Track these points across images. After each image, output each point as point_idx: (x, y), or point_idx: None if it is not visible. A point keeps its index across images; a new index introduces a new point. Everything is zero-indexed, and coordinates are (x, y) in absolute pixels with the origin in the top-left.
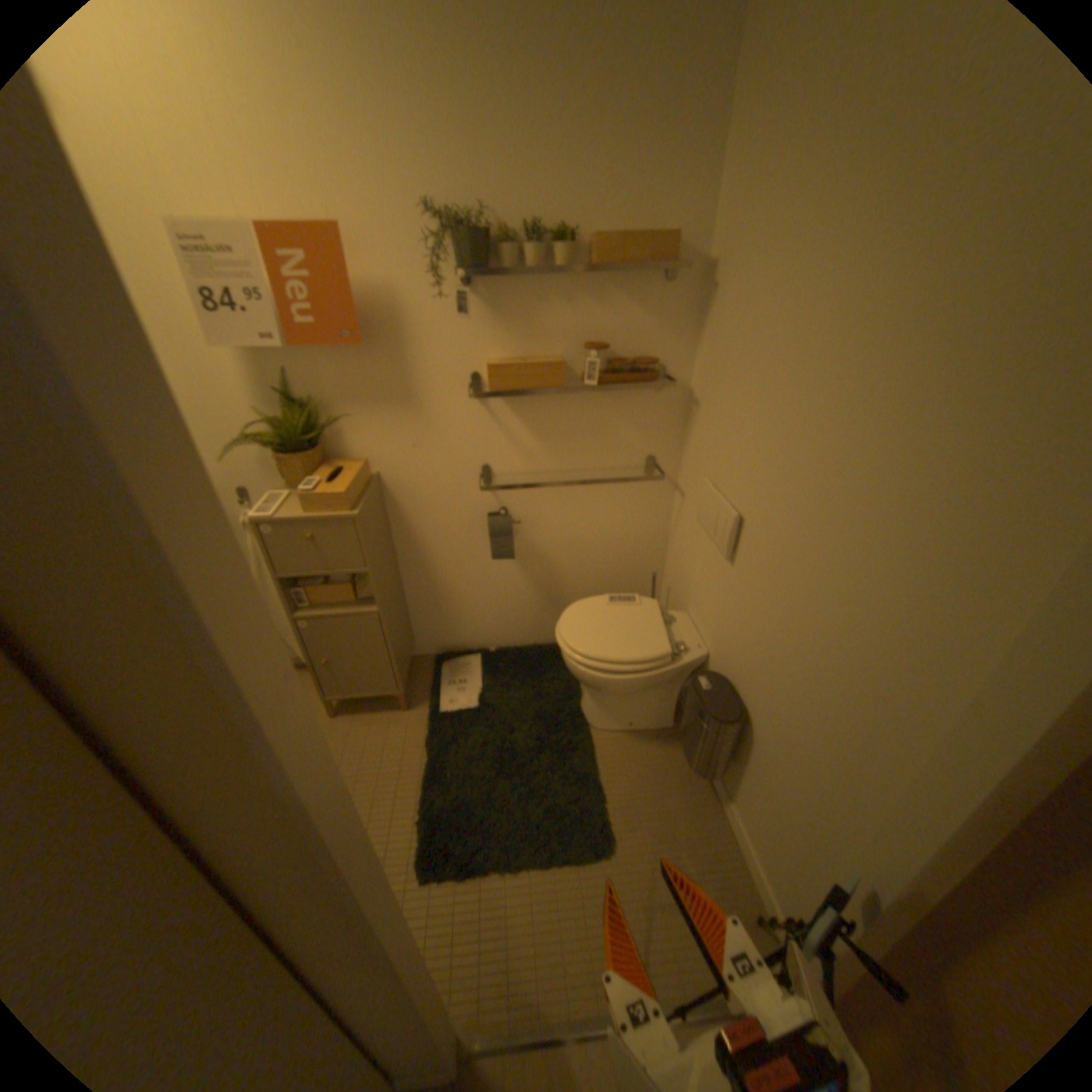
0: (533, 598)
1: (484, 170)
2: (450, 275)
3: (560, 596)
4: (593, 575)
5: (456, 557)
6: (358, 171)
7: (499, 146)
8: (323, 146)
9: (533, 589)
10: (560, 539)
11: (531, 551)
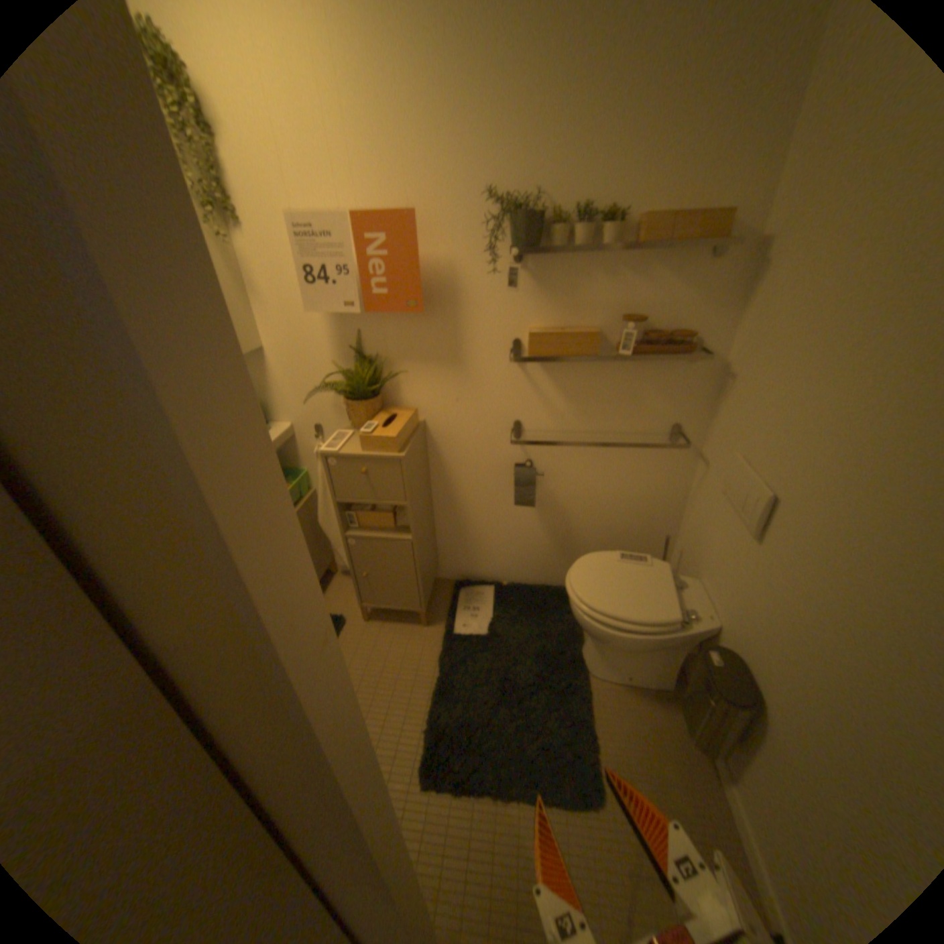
0: (547, 544)
1: (546, 160)
2: (504, 254)
3: (572, 545)
4: (606, 530)
5: (482, 499)
6: (437, 167)
7: (562, 138)
8: (411, 148)
9: (547, 536)
10: (578, 493)
11: (550, 501)
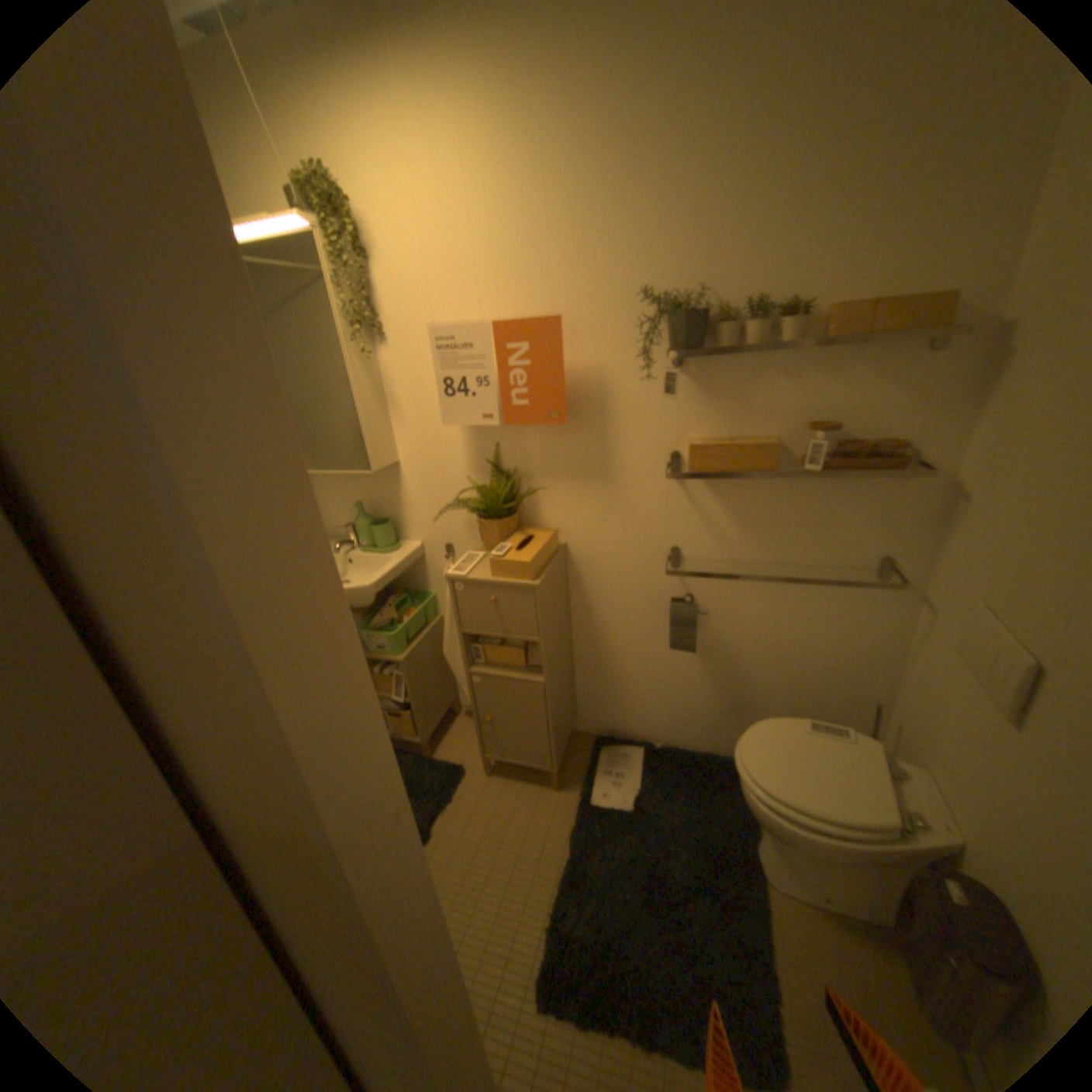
0: (713, 700)
1: (710, 253)
2: (661, 357)
3: (746, 704)
4: (793, 689)
5: (631, 637)
6: (587, 270)
7: (729, 228)
8: (559, 253)
9: (714, 689)
10: (754, 638)
11: (717, 646)
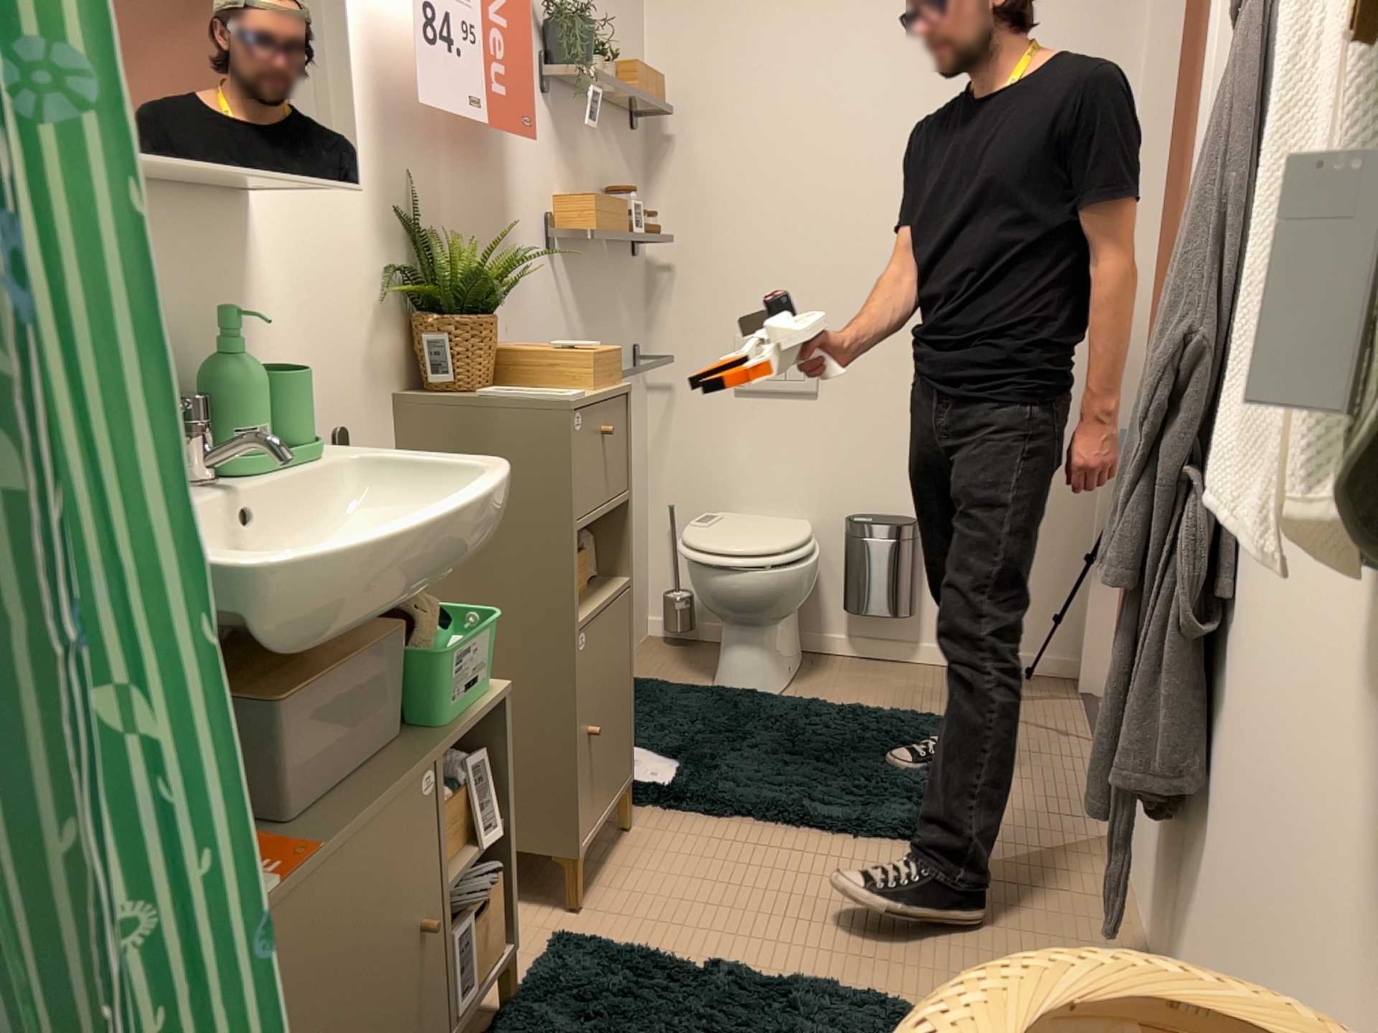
0: None
1: None
2: (539, 88)
3: None
4: None
5: None
6: None
7: None
8: None
9: None
10: None
11: None
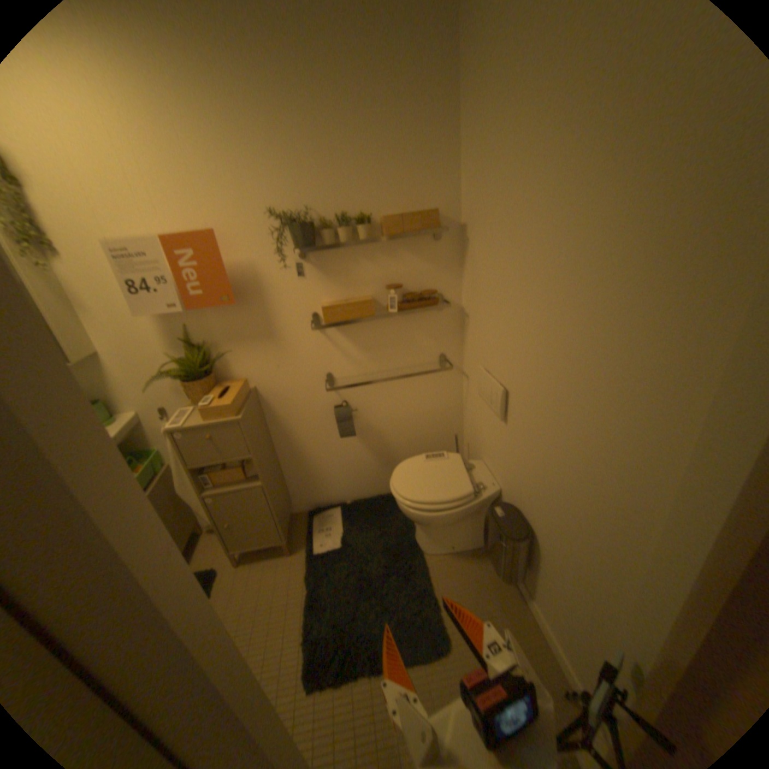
0: (373, 461)
1: (307, 186)
2: (291, 253)
3: (392, 458)
4: (414, 440)
5: (315, 438)
6: (225, 196)
7: (315, 171)
8: (202, 184)
9: (372, 455)
10: (387, 417)
11: (368, 428)
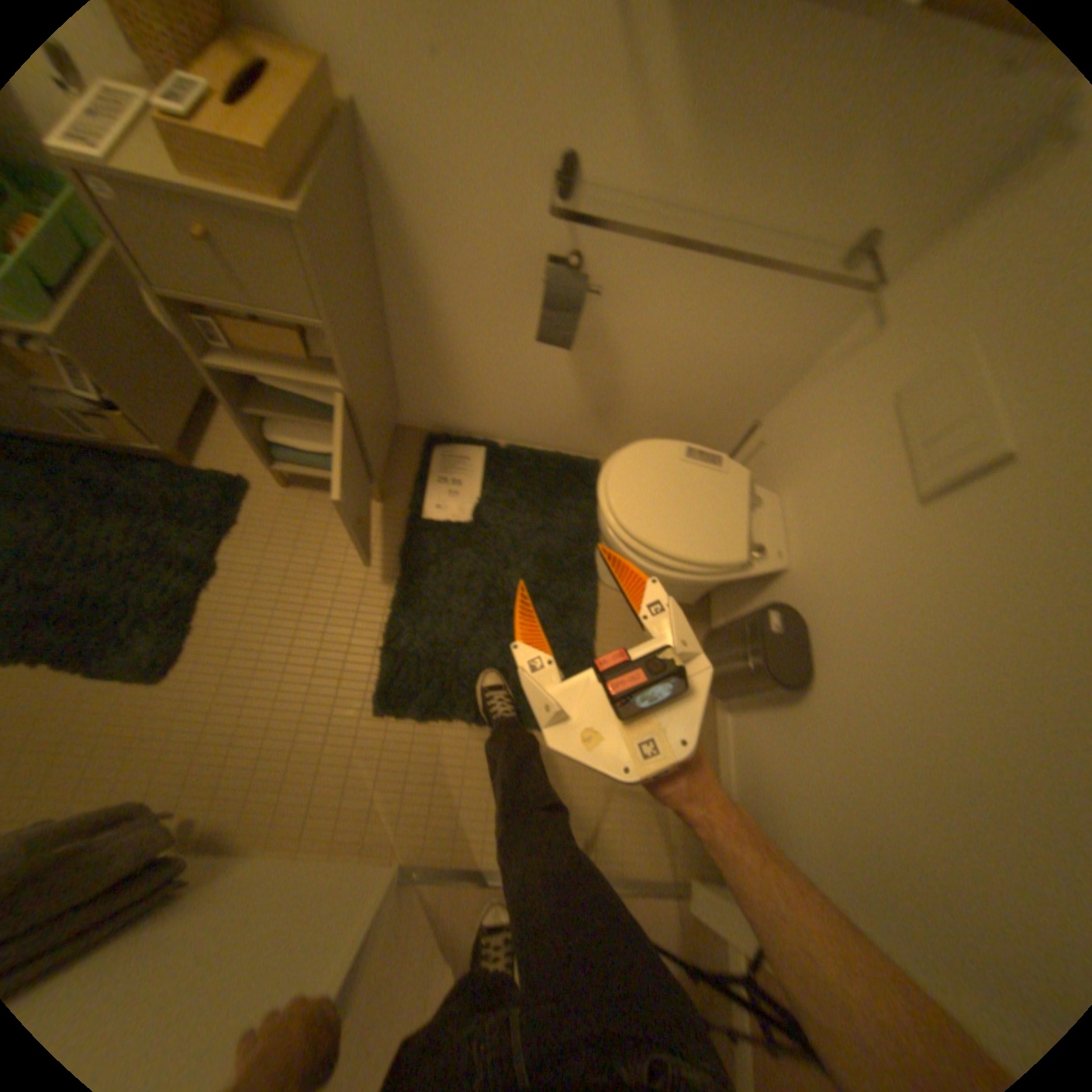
0: (578, 400)
1: None
2: None
3: (615, 407)
4: (673, 395)
5: (482, 313)
6: None
7: None
8: None
9: (582, 389)
10: (651, 331)
11: (600, 337)
